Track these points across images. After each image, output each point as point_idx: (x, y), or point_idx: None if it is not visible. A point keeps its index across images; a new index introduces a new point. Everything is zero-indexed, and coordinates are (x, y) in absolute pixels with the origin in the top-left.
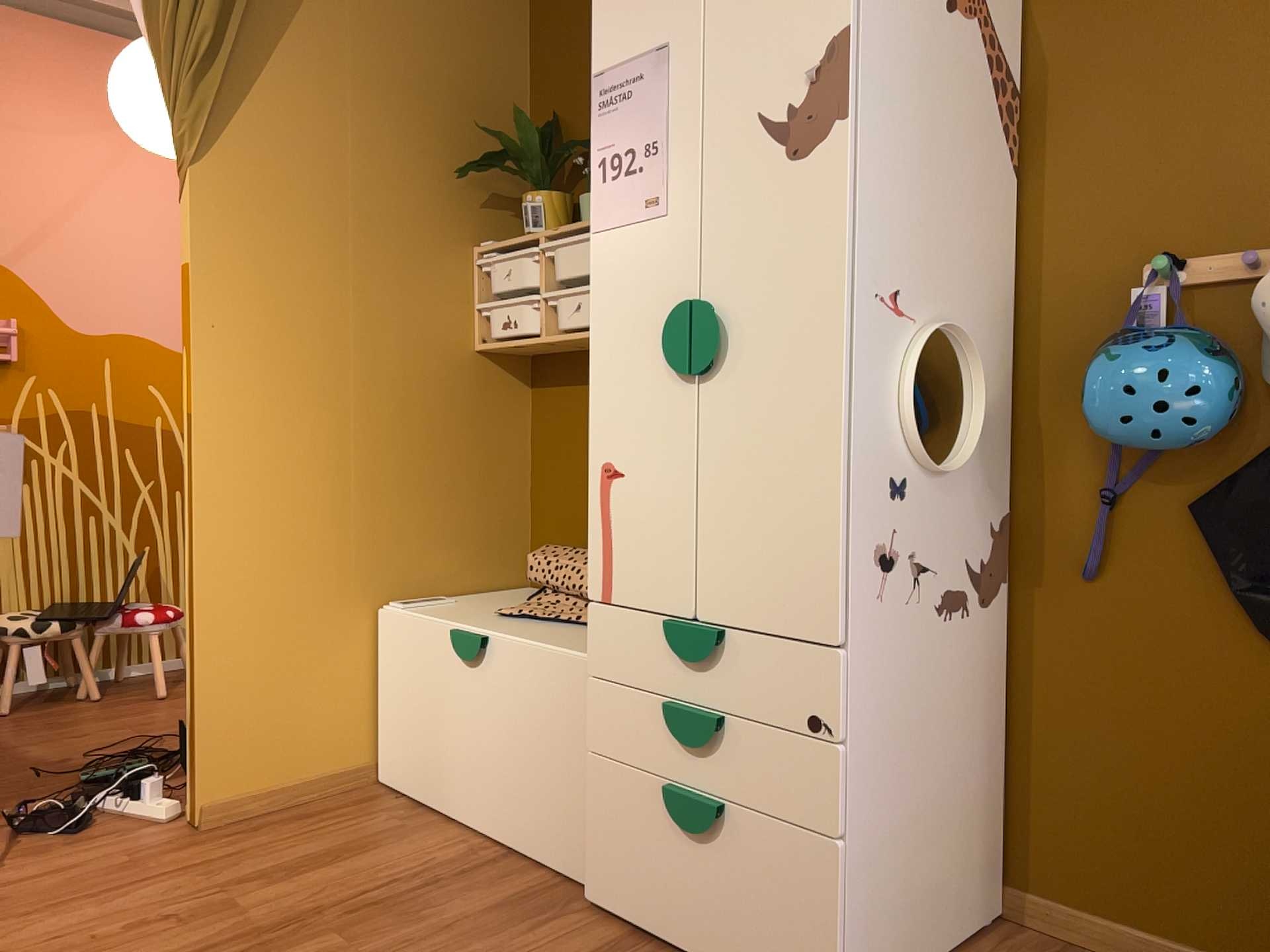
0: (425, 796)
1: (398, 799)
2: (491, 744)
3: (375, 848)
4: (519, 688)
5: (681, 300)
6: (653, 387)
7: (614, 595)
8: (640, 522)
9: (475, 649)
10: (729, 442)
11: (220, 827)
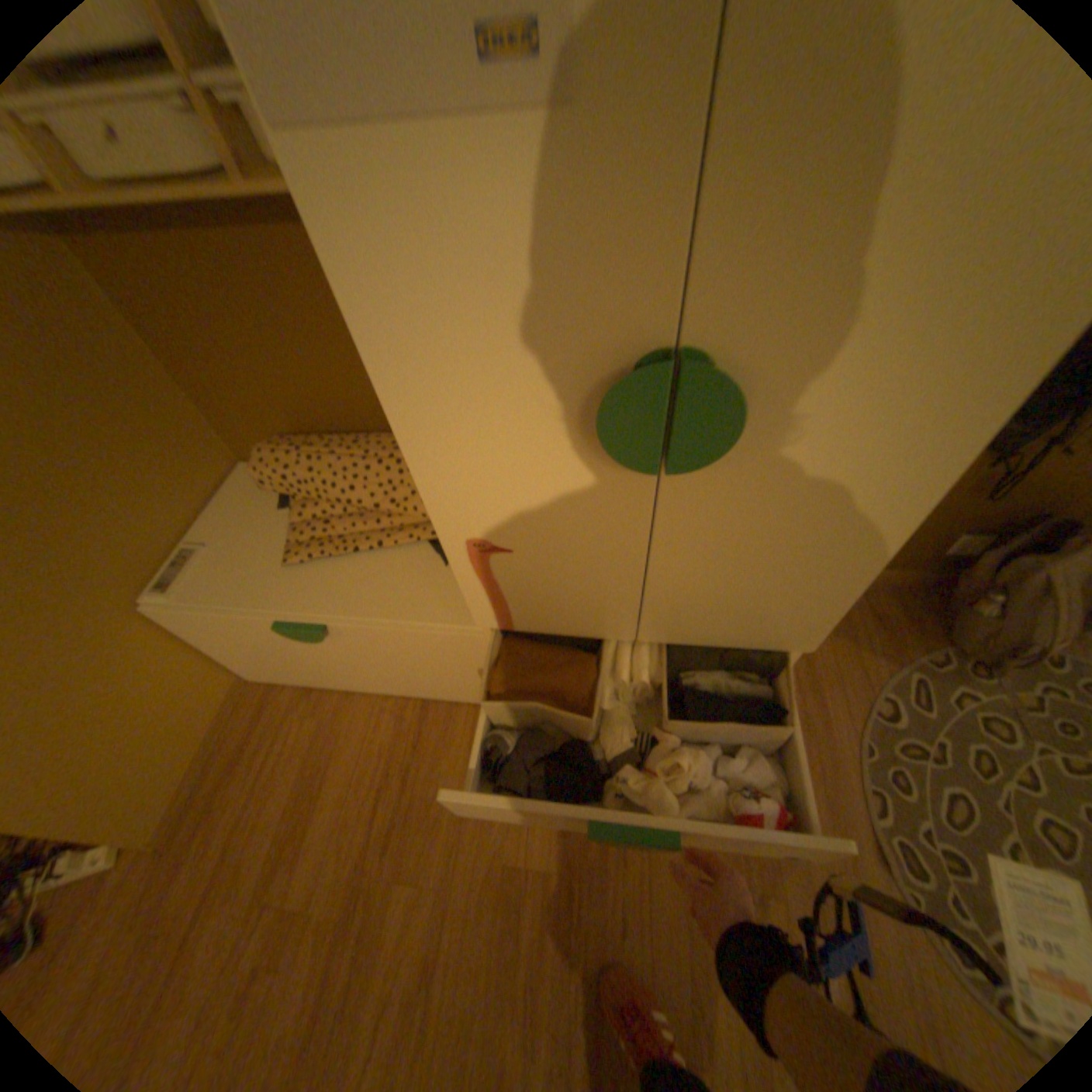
0: (312, 683)
1: (285, 690)
2: (373, 666)
3: (327, 762)
4: (390, 645)
5: (627, 343)
6: (558, 469)
7: (517, 624)
8: (549, 585)
9: (321, 637)
10: (708, 531)
11: (175, 828)
